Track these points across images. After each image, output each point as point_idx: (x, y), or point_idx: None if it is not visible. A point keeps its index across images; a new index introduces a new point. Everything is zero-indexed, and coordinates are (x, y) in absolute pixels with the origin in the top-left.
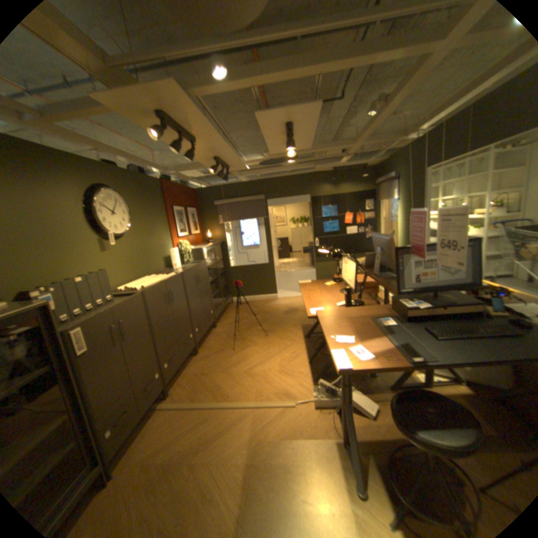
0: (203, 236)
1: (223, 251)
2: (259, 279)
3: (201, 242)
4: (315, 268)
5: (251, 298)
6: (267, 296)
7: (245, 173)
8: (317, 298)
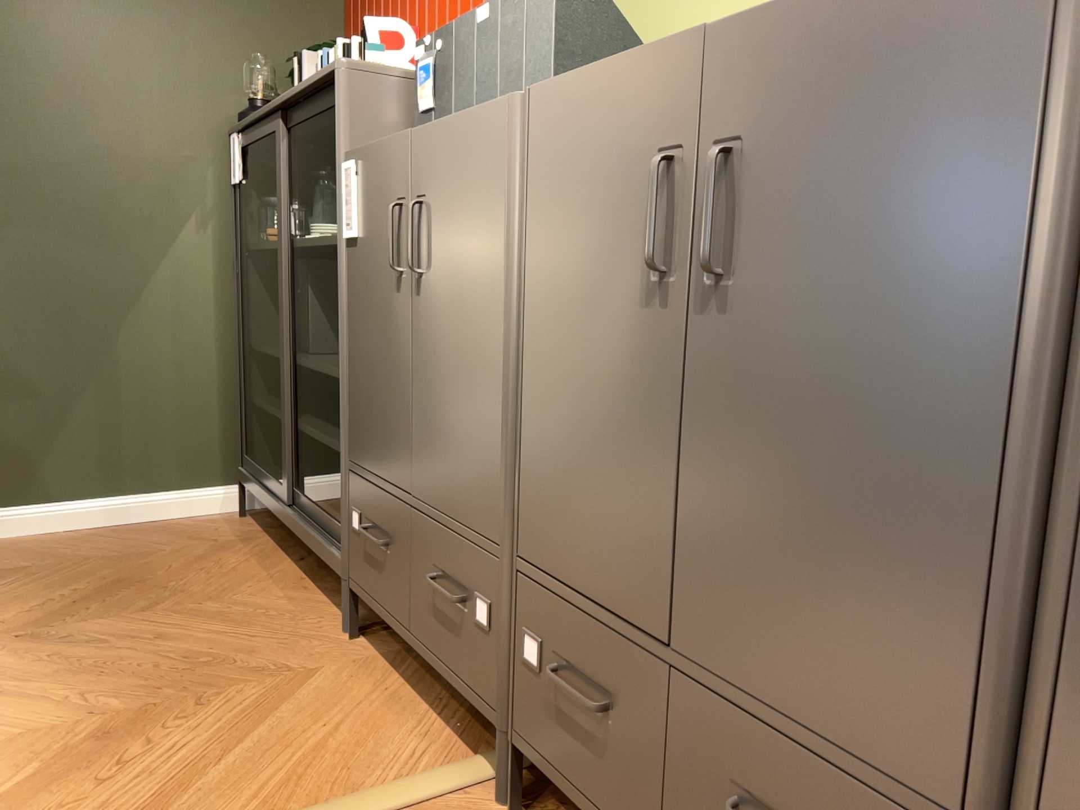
0: None
1: None
2: None
3: None
4: None
5: None
6: None
7: None
8: None
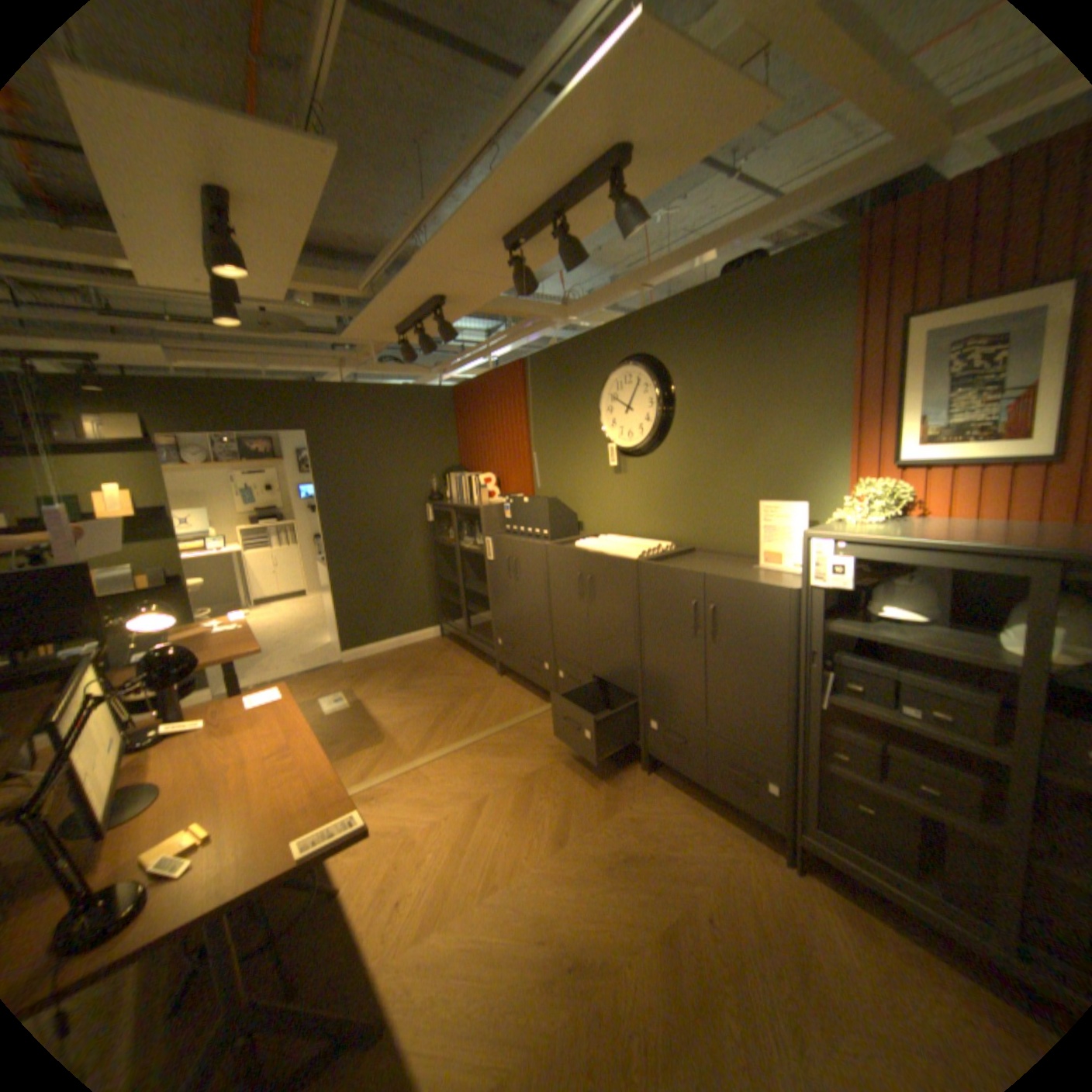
0: None
1: None
2: None
3: None
4: None
5: None
6: None
7: None
8: (259, 738)
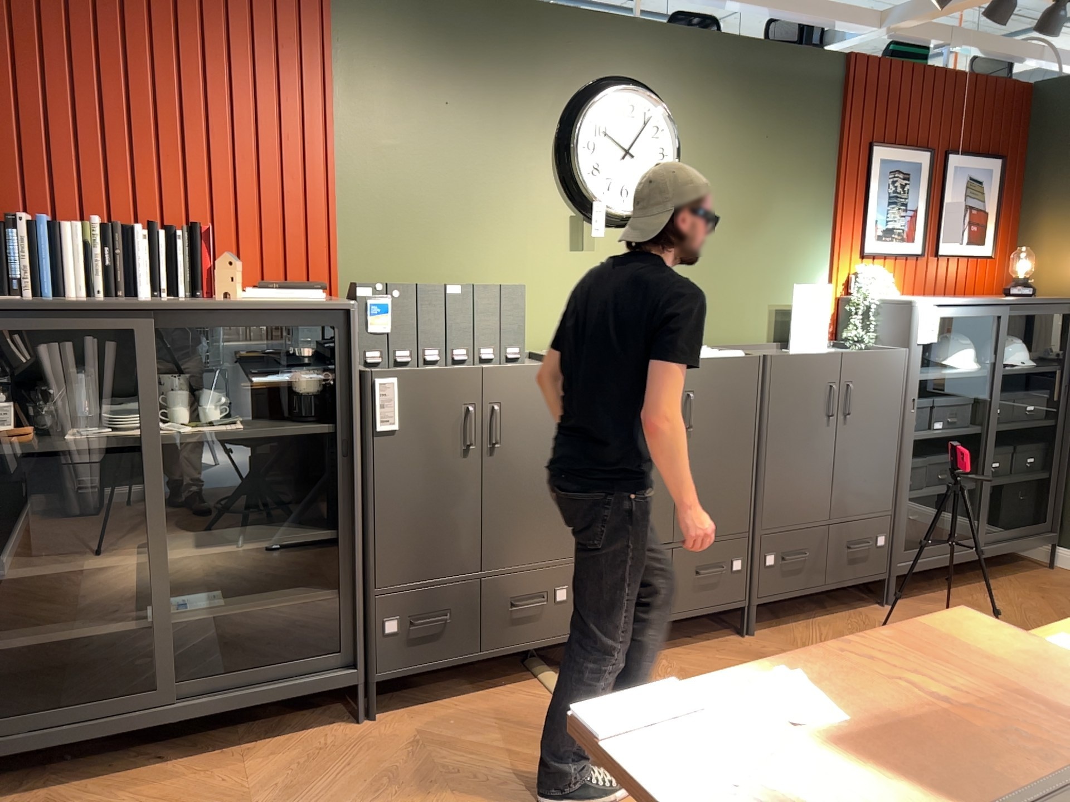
0: (1008, 274)
1: None
2: None
3: (987, 292)
4: None
5: None
6: None
7: None
8: None
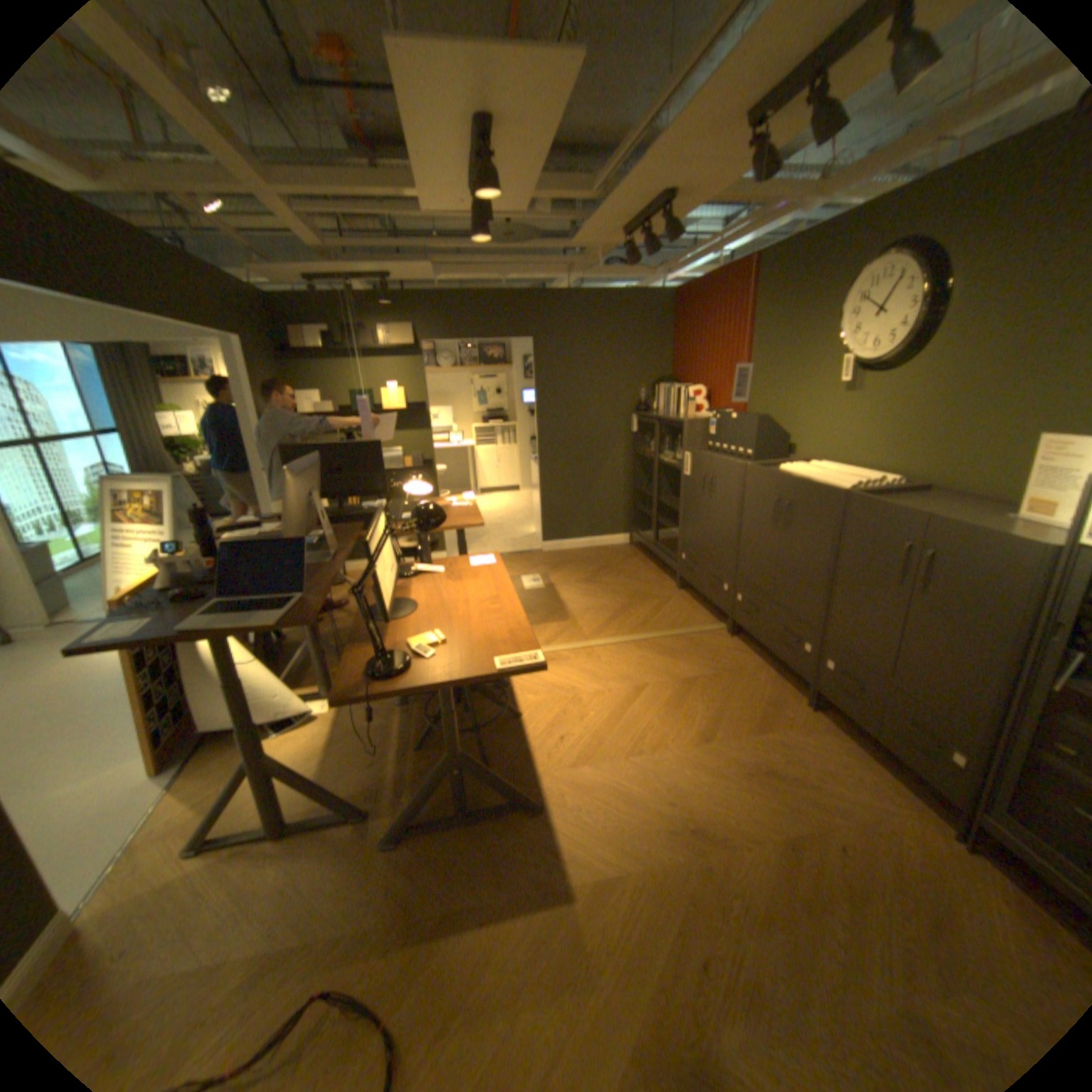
0: None
1: None
2: None
3: None
4: None
5: None
6: None
7: None
8: (479, 587)
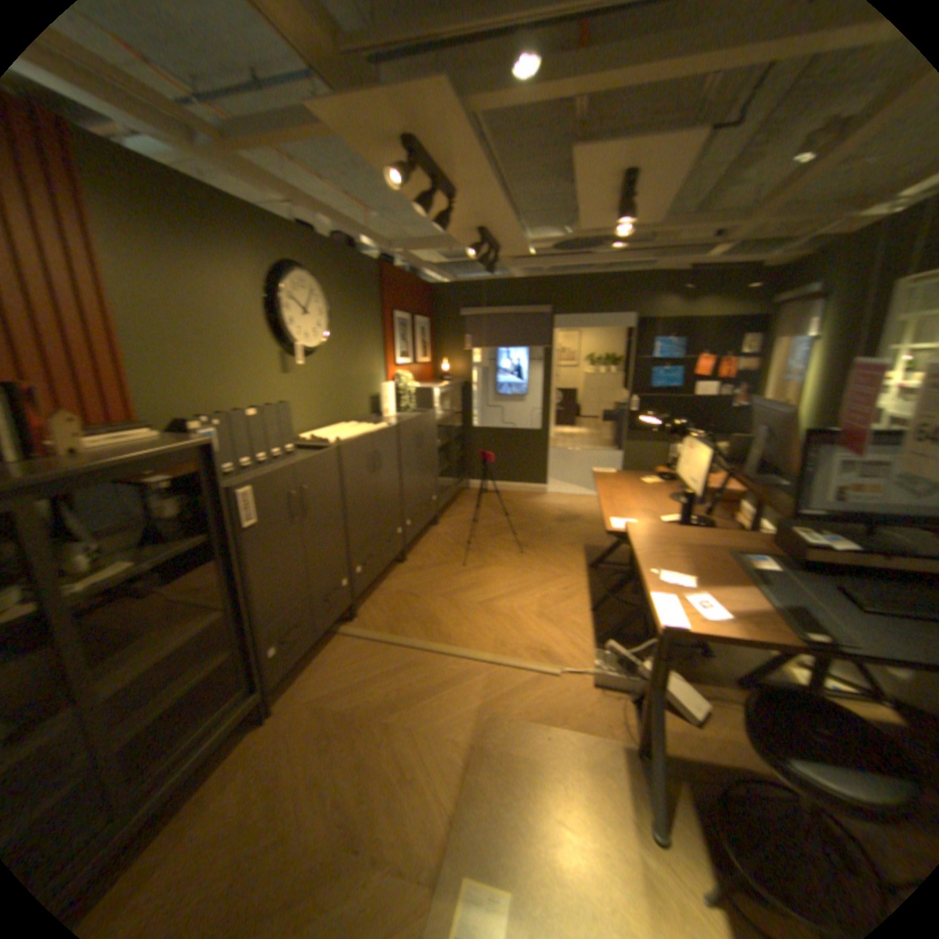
0: (432, 369)
1: (464, 399)
2: (517, 456)
3: (428, 378)
4: (623, 450)
5: (499, 486)
6: (528, 488)
7: (522, 263)
8: (625, 502)
